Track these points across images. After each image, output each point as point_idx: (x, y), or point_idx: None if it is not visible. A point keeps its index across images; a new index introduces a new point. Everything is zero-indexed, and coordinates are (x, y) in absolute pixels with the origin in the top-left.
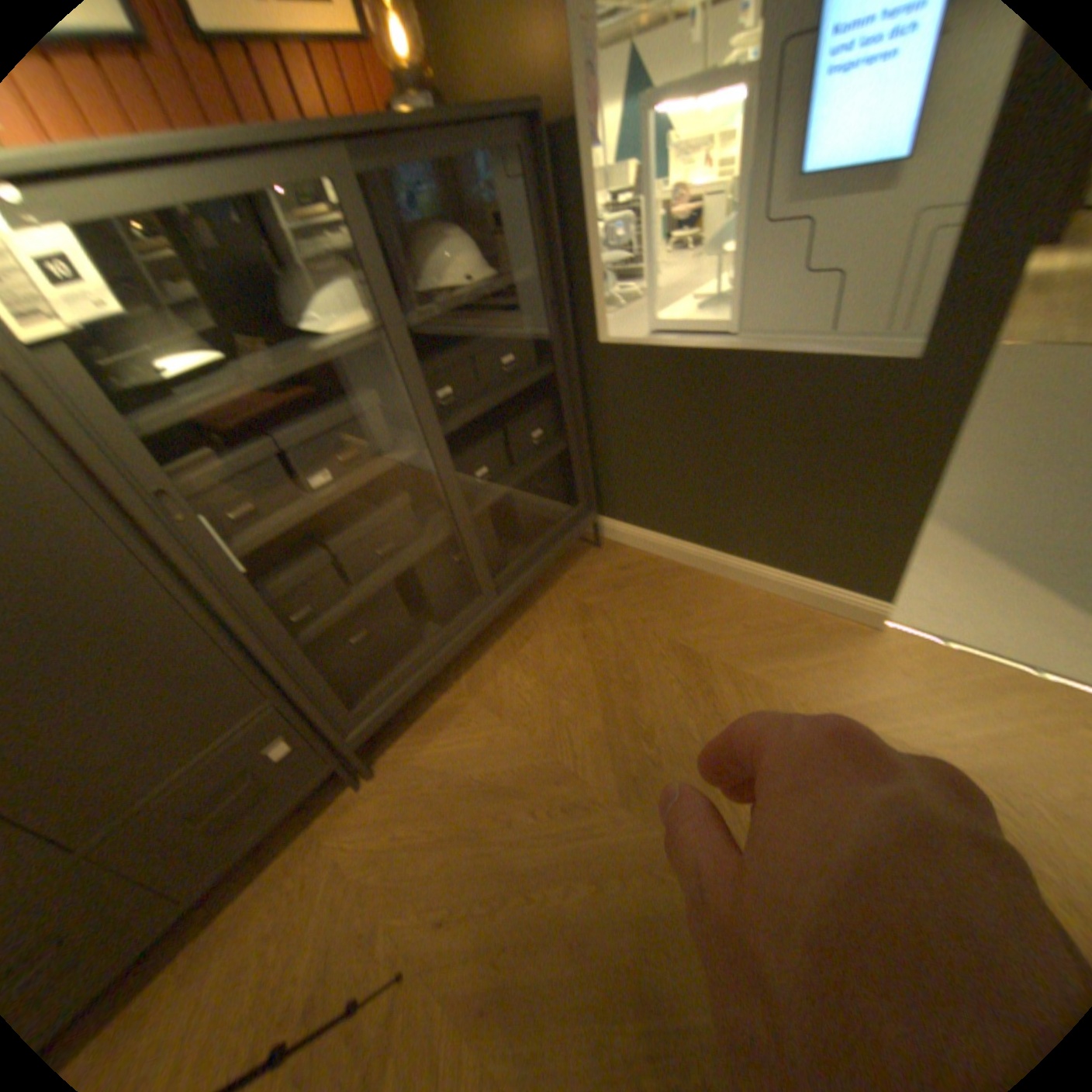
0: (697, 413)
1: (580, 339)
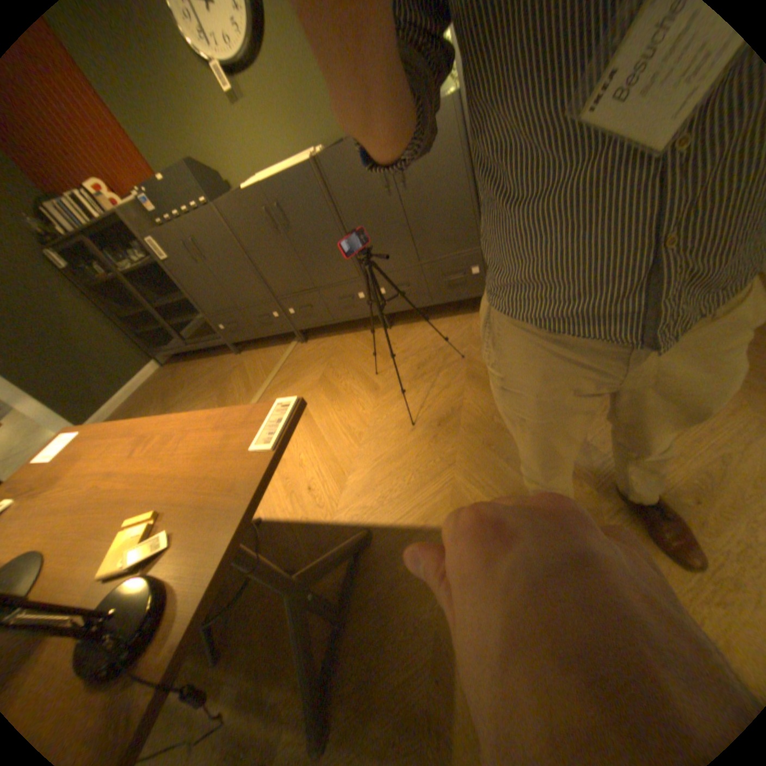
0: None
1: None
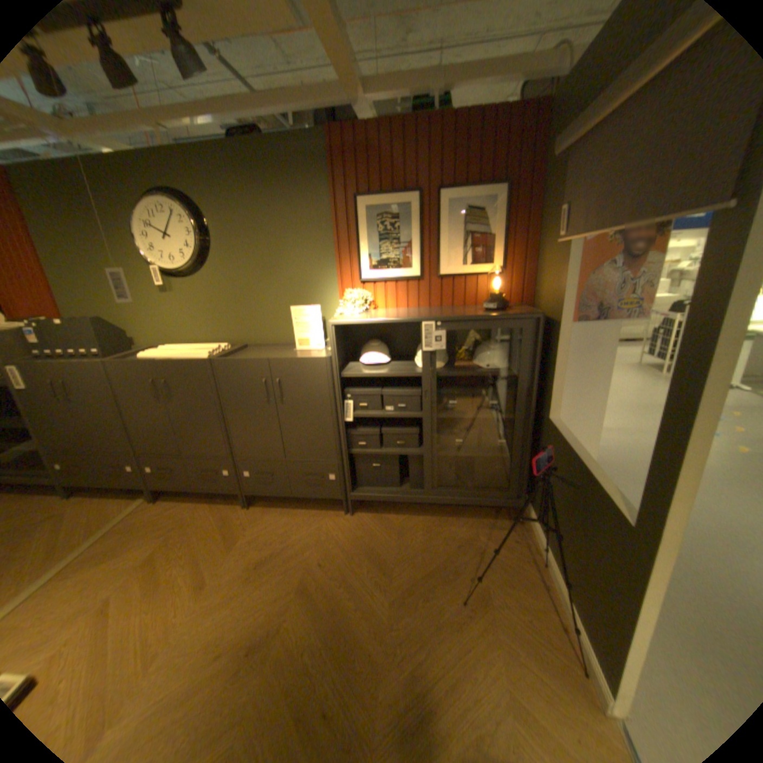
0: (566, 486)
1: (544, 414)
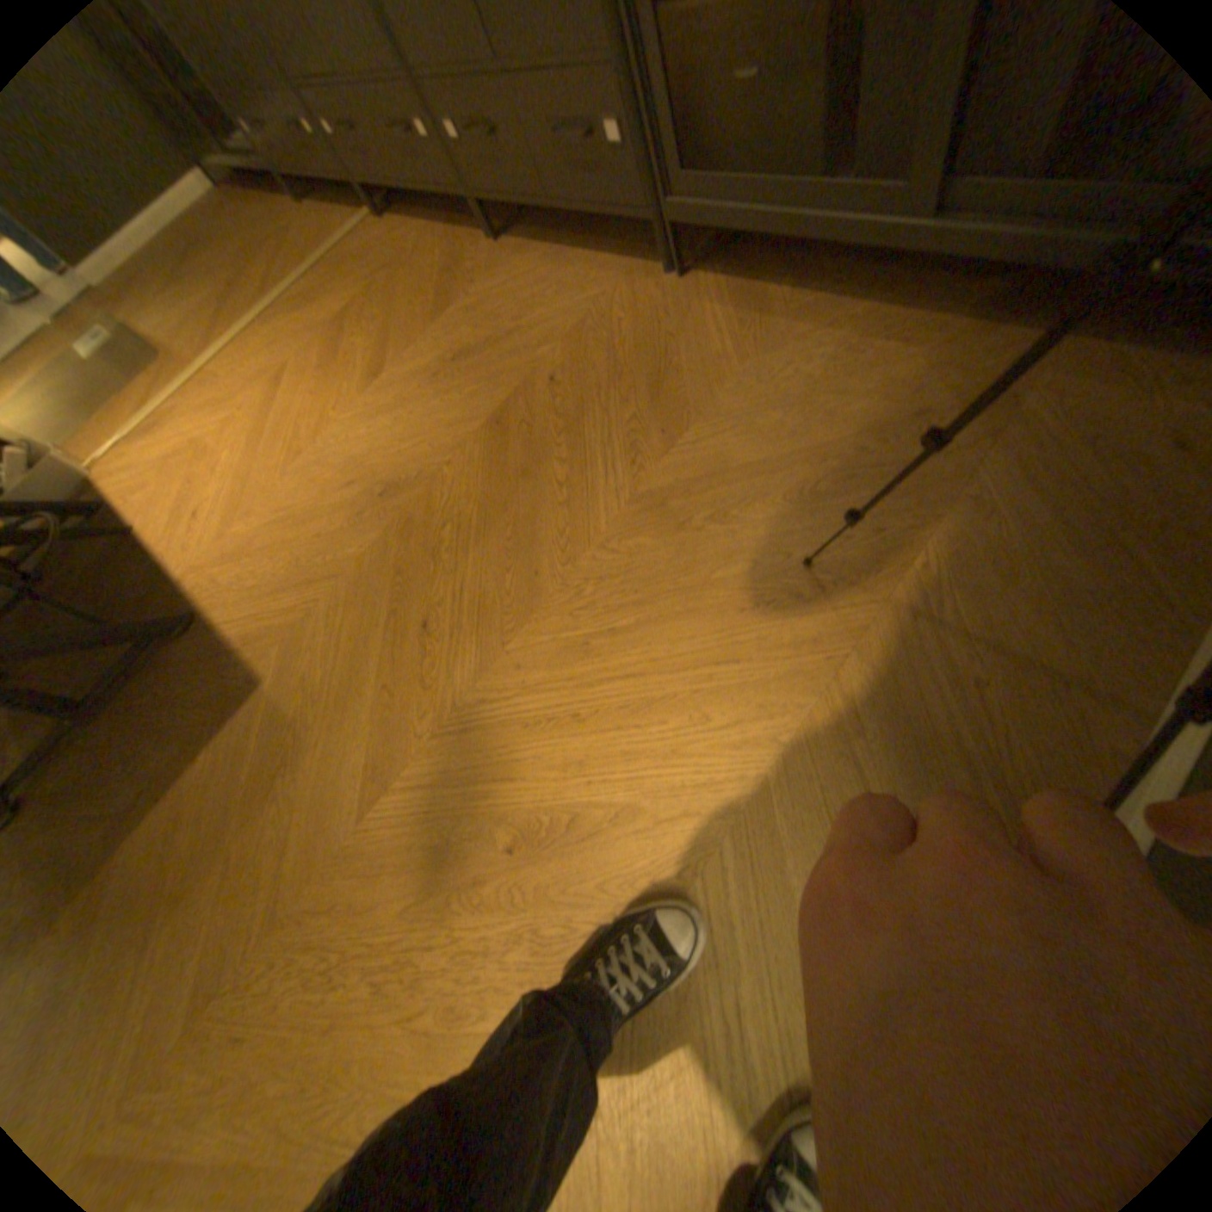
0: None
1: None
